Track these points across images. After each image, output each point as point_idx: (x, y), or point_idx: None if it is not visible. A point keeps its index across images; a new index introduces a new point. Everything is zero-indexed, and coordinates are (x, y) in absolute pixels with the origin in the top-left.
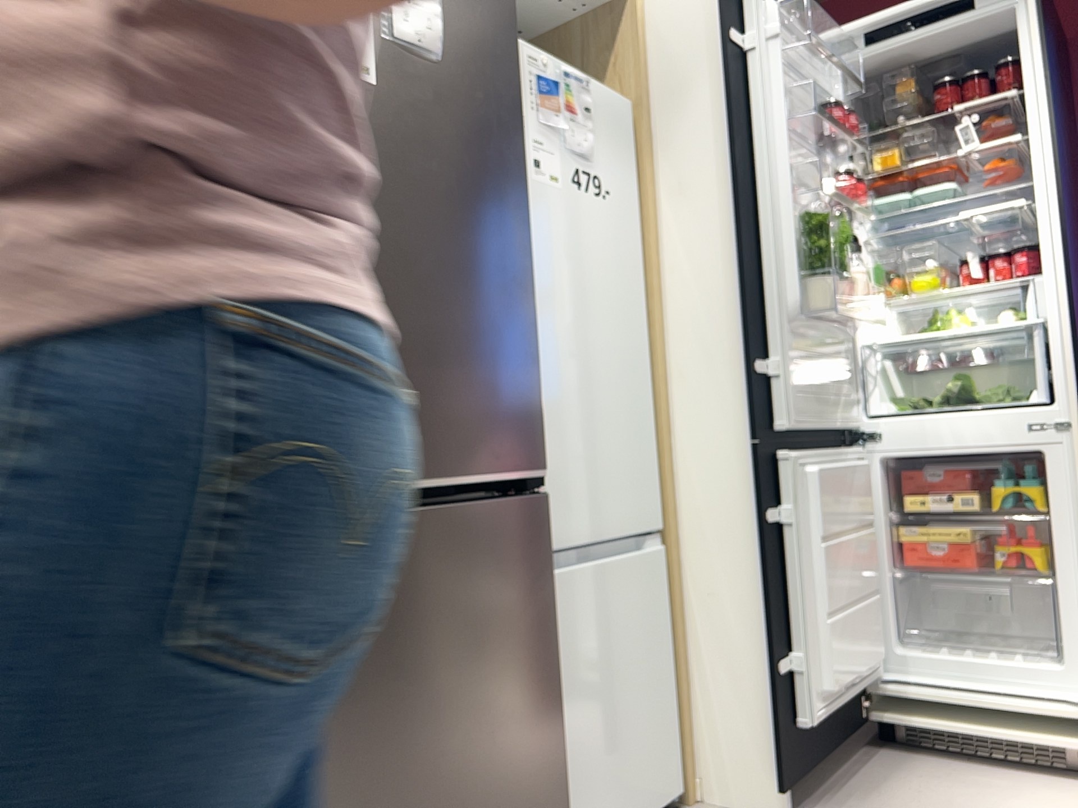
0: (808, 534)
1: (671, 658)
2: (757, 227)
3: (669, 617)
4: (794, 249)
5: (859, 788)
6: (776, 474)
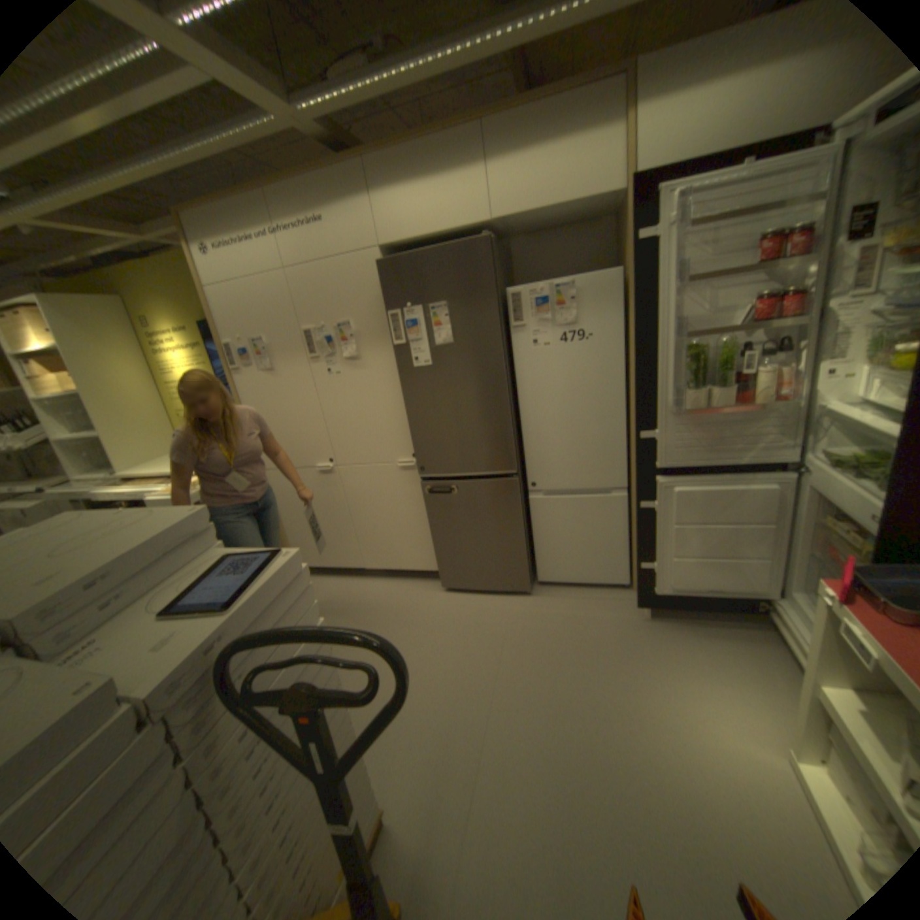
0: (670, 519)
1: (631, 537)
2: (655, 357)
3: (631, 522)
4: (681, 368)
5: (707, 632)
6: (653, 486)
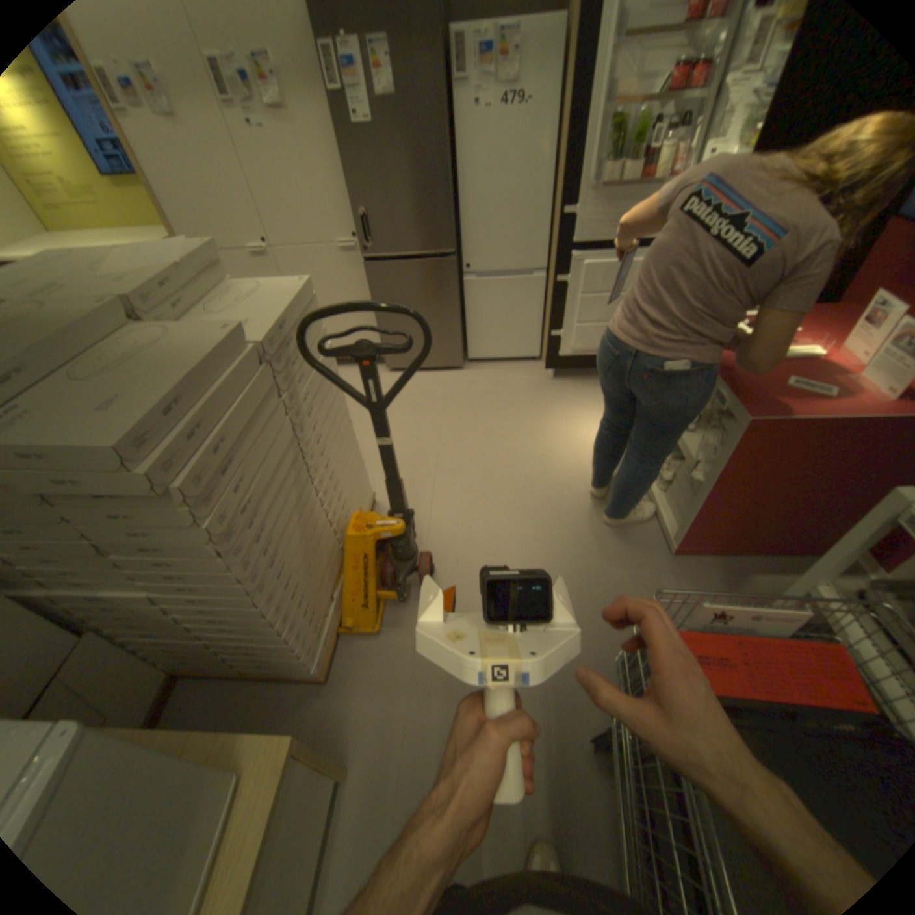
0: (577, 290)
1: (545, 315)
2: (585, 127)
3: (546, 301)
4: (605, 140)
5: (590, 383)
6: (569, 261)
